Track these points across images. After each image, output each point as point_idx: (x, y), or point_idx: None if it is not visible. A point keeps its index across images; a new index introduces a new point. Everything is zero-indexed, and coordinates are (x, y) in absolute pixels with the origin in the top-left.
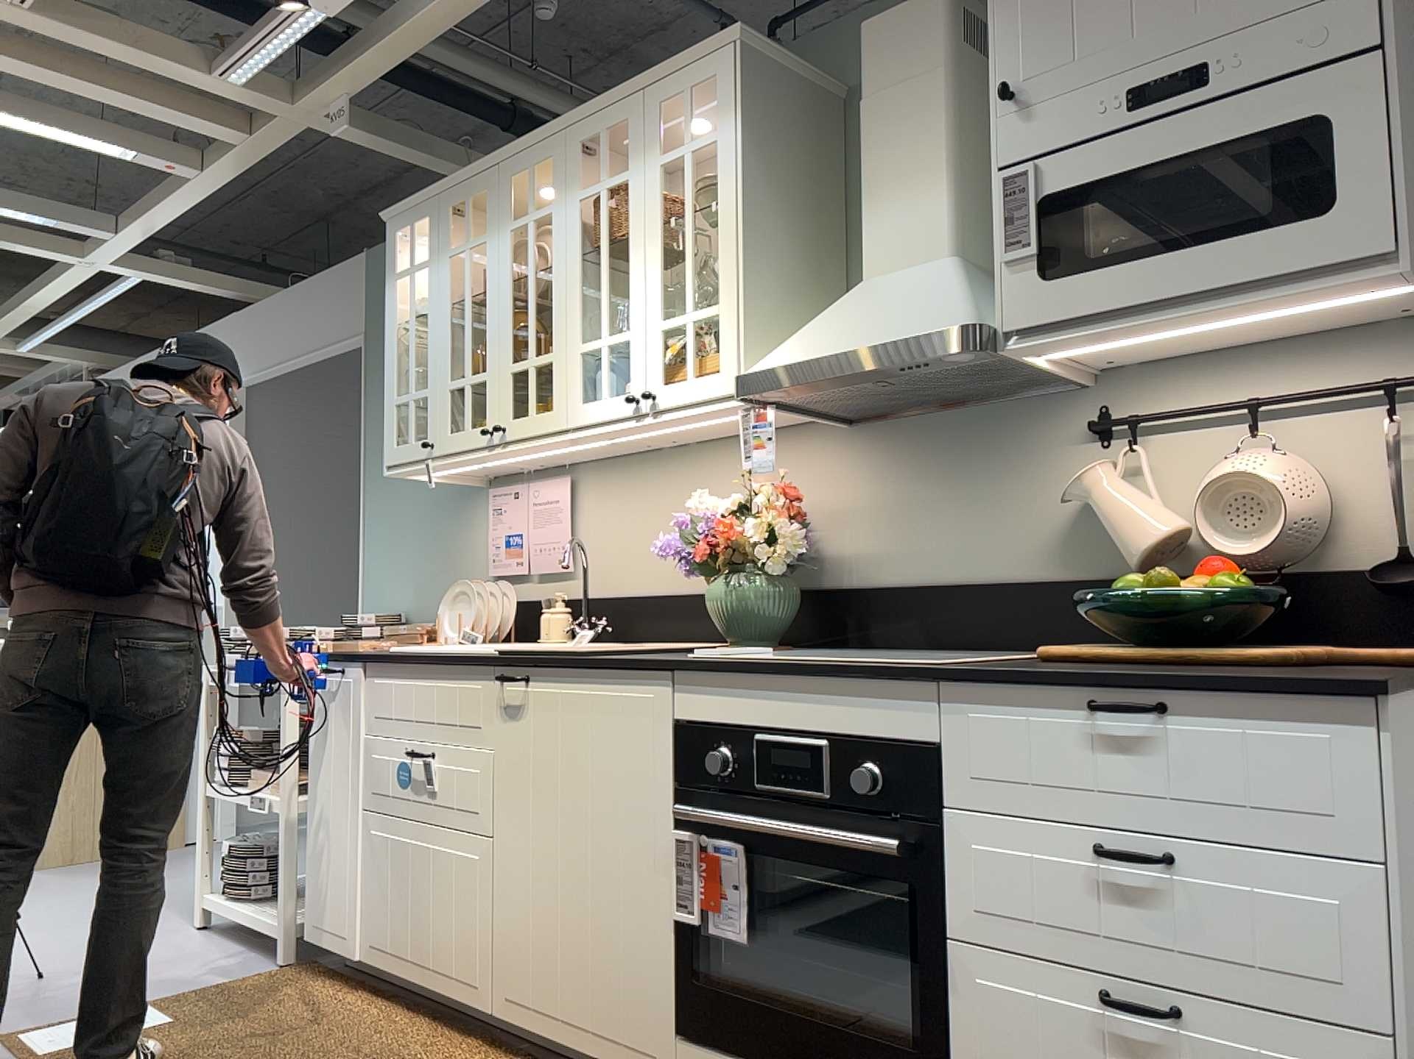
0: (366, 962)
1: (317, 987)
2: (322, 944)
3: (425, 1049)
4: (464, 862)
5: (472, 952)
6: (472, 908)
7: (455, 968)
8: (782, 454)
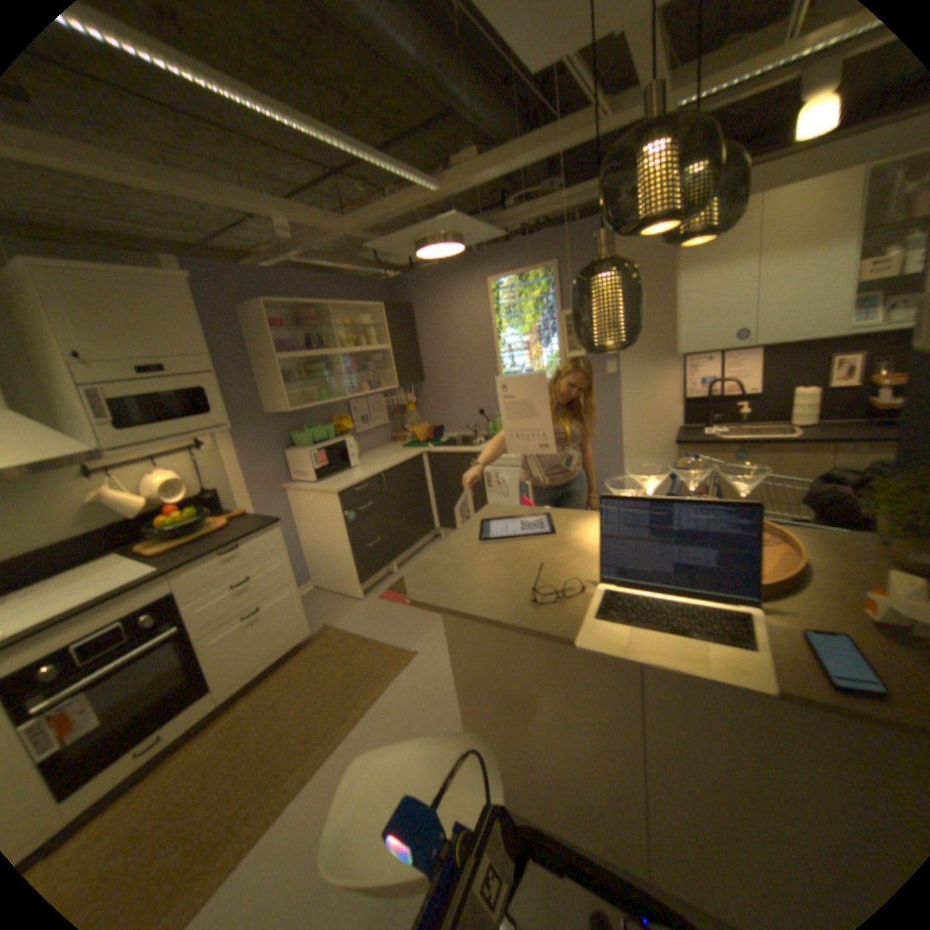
0: None
1: None
2: None
3: None
4: None
5: None
6: None
7: None
8: None
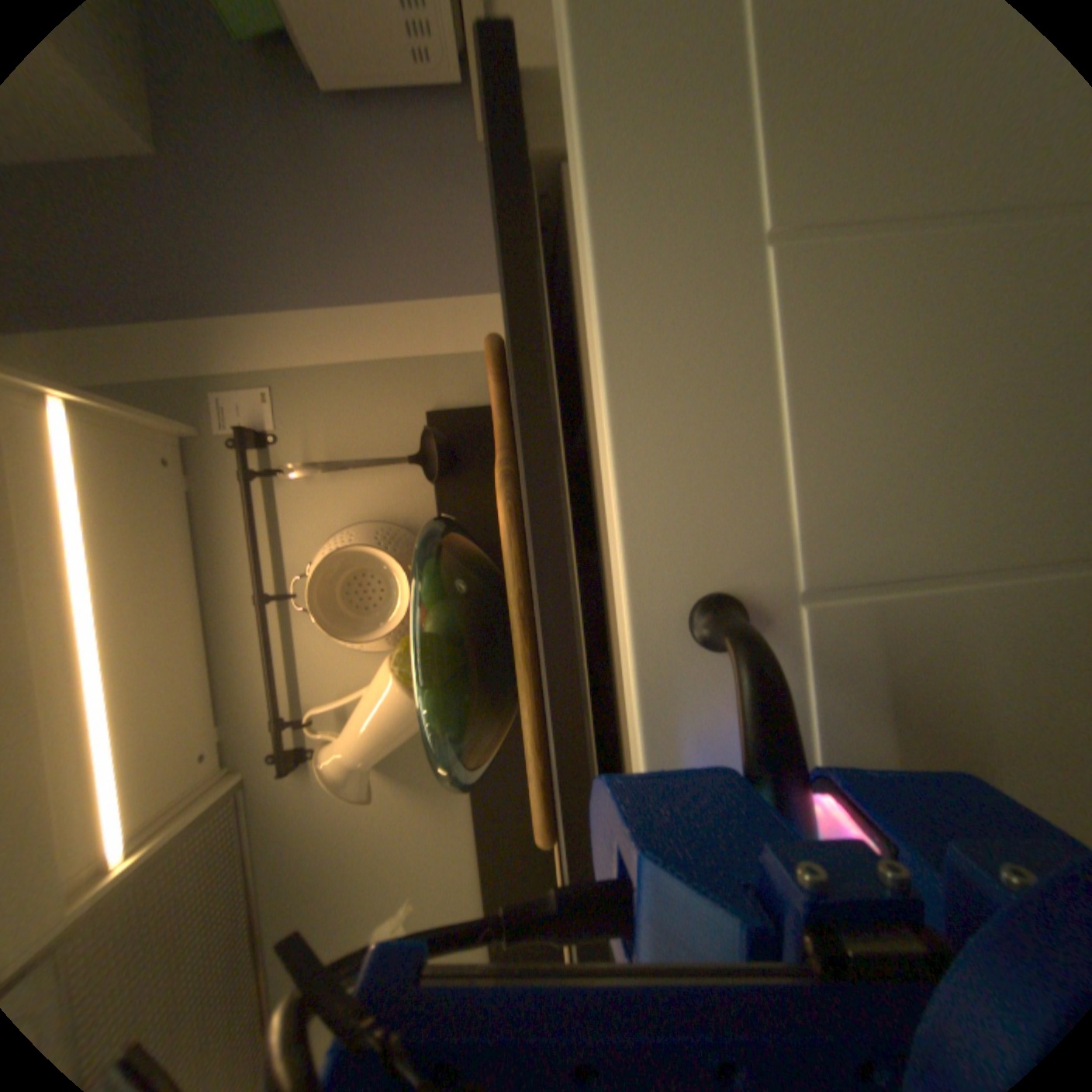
0: None
1: None
2: None
3: None
4: None
5: None
6: None
7: None
8: None
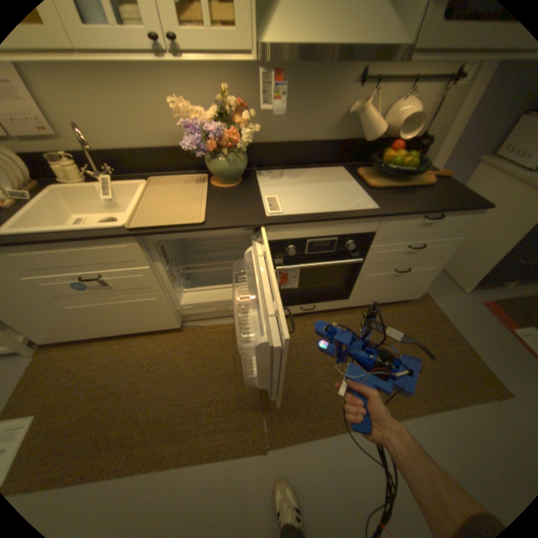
0: (94, 338)
1: (71, 354)
2: (54, 343)
3: (162, 347)
4: (148, 302)
5: (164, 320)
6: (159, 311)
7: (156, 325)
8: (206, 68)
